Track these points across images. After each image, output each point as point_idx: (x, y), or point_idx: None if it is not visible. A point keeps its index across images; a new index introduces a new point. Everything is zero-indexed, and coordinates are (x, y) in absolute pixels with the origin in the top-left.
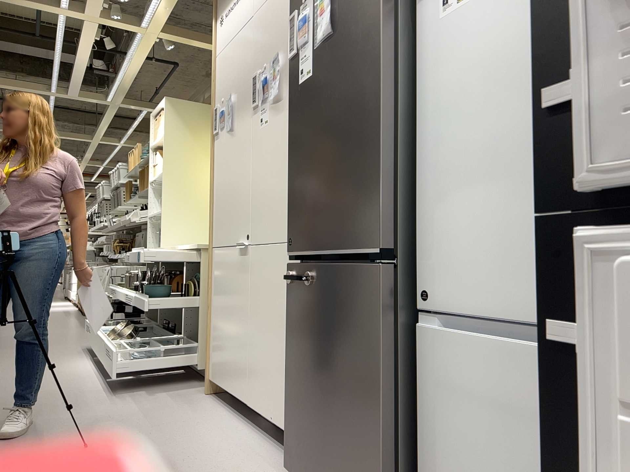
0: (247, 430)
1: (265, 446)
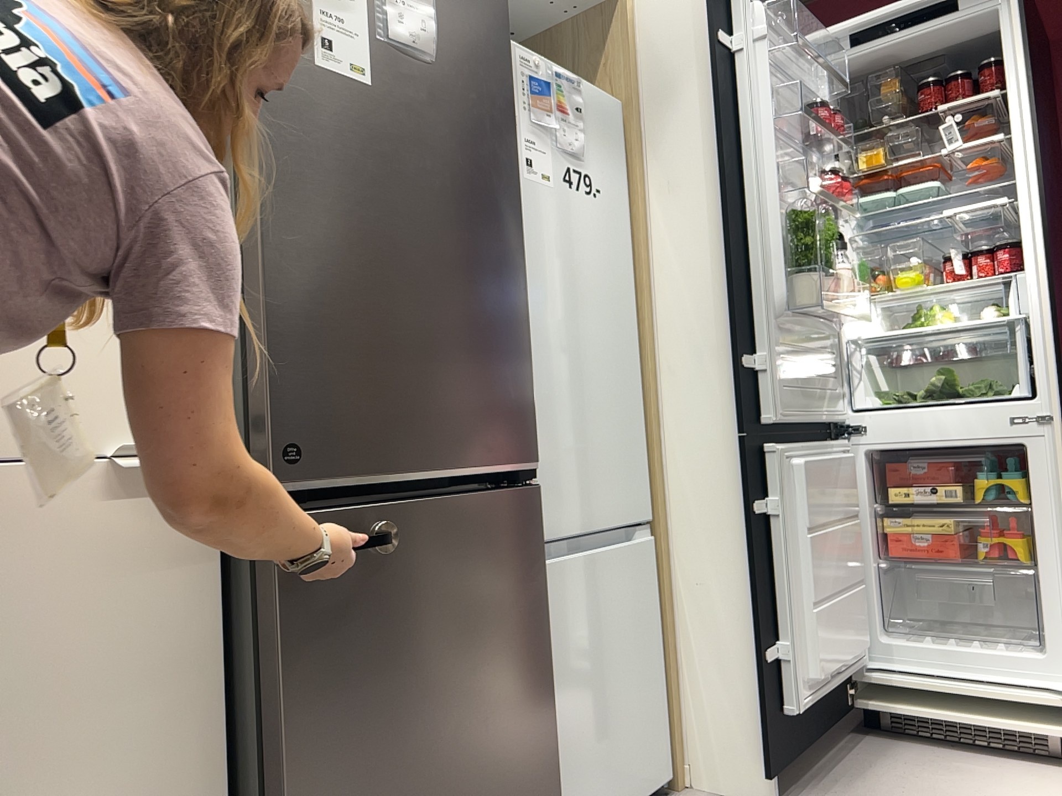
0: None
1: None
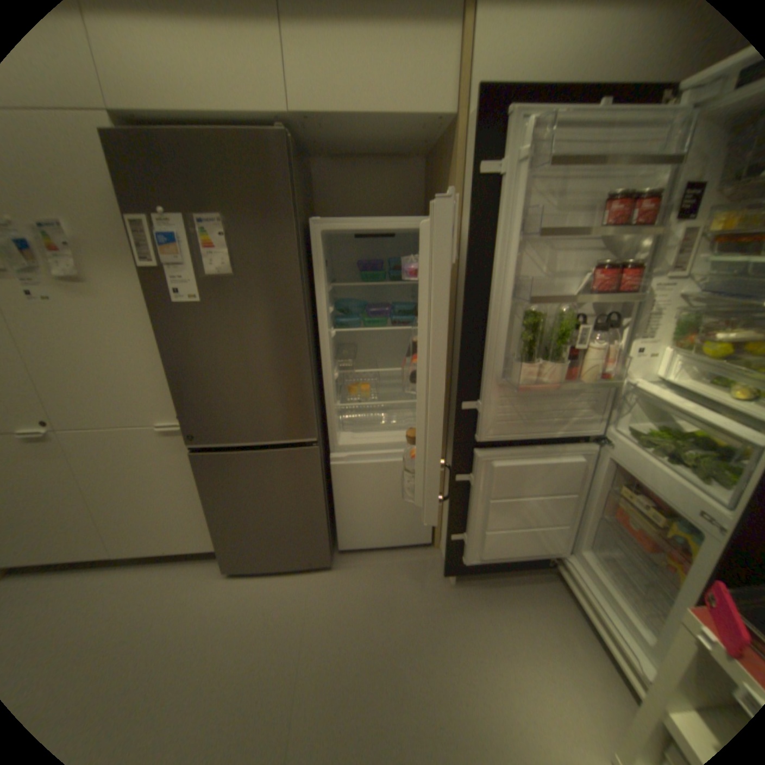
0: (124, 573)
1: (165, 571)
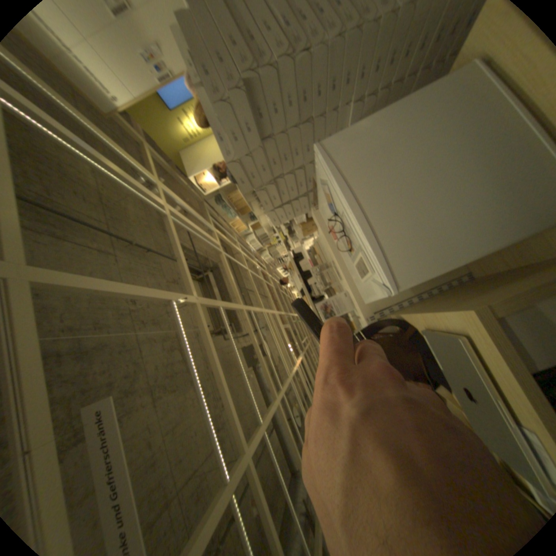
0: None
1: None
